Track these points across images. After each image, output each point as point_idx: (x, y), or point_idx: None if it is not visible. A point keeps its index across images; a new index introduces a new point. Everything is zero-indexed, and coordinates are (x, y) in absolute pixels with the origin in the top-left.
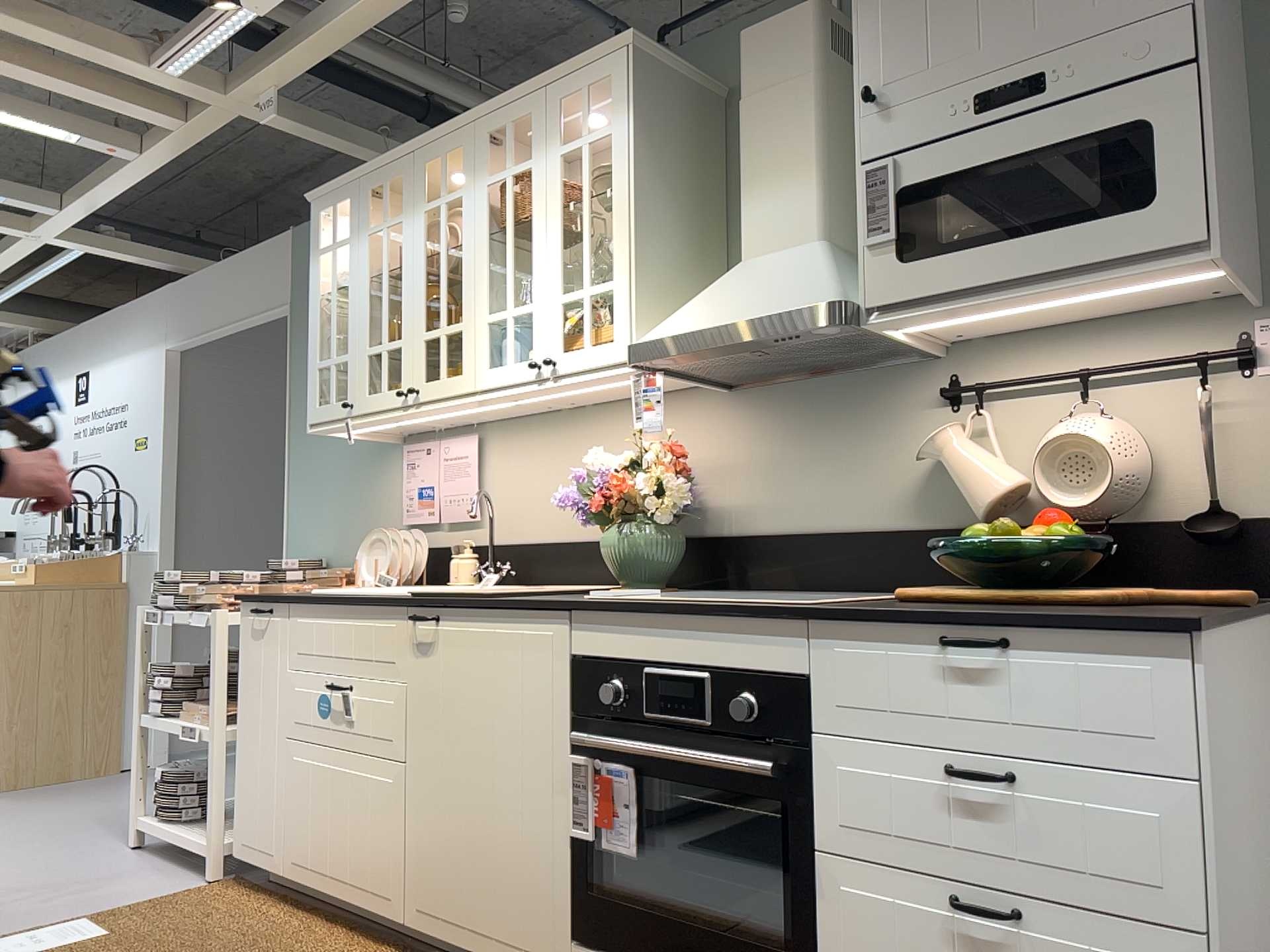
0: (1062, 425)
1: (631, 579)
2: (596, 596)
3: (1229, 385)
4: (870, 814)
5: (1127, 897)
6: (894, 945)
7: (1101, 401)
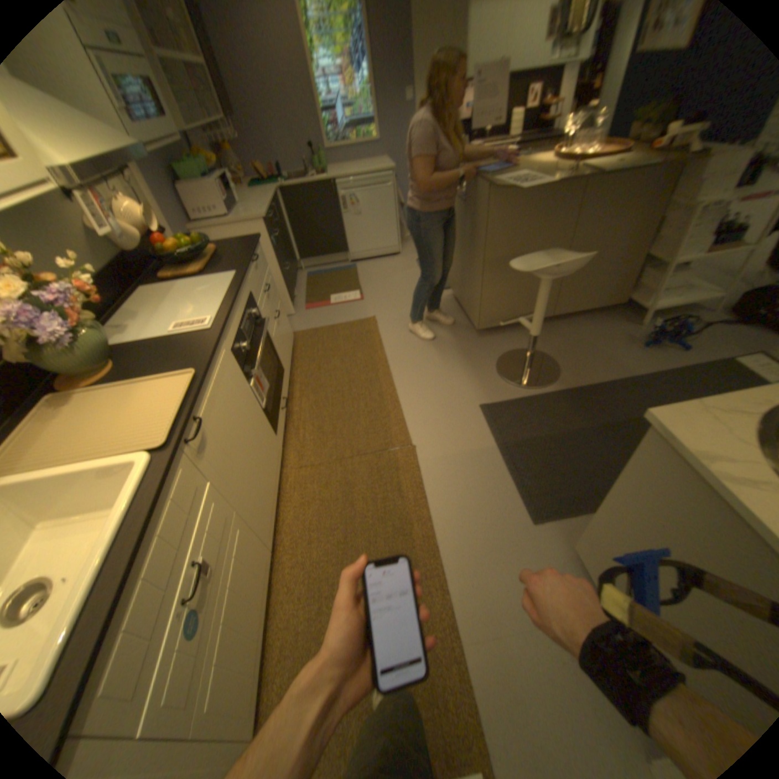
0: (122, 204)
1: (95, 363)
2: (208, 325)
3: (124, 183)
4: (267, 316)
5: (275, 296)
6: (277, 339)
7: (117, 192)
